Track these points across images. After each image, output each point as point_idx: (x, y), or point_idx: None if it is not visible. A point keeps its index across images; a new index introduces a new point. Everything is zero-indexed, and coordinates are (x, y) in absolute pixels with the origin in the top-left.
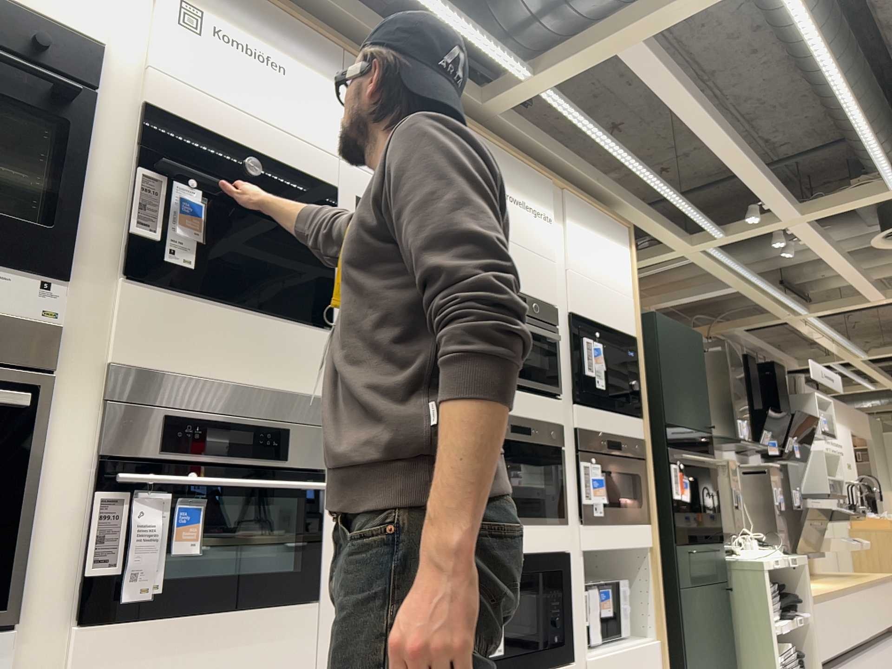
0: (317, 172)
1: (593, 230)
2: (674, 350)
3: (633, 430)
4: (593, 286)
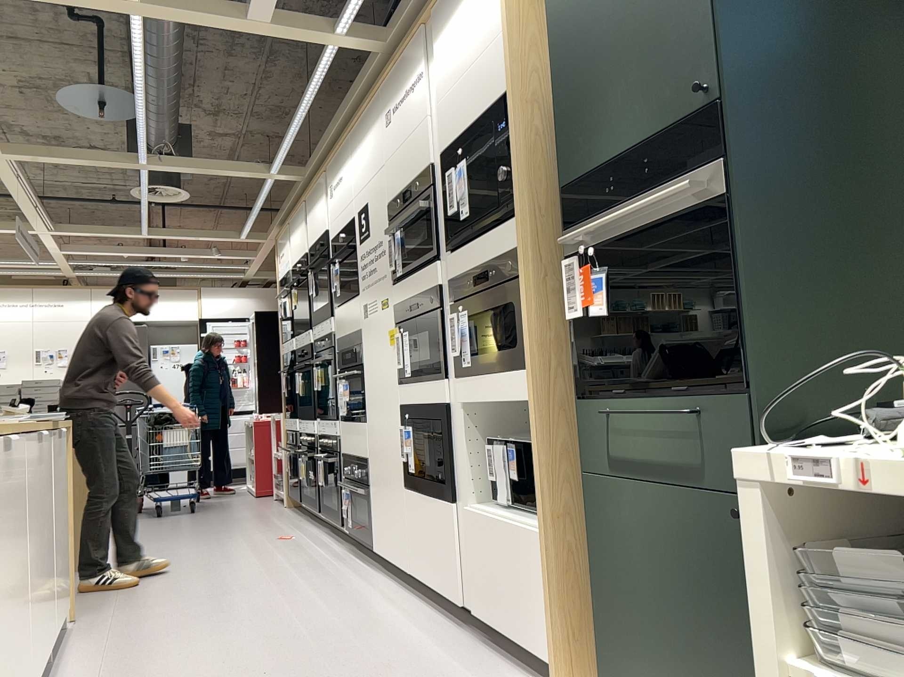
0: (350, 217)
1: (457, 8)
2: (593, 6)
3: (507, 242)
4: (458, 91)
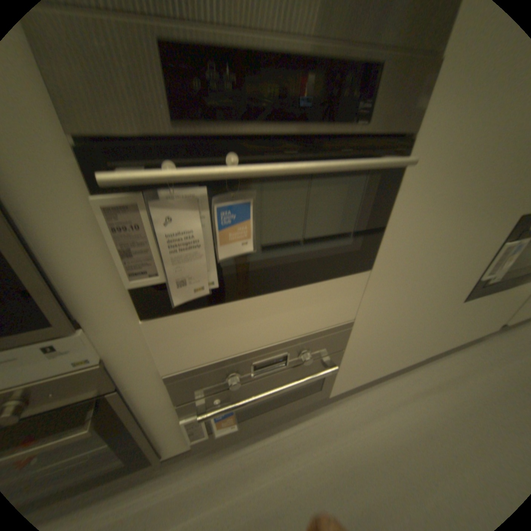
0: None
1: None
2: None
3: None
4: None
